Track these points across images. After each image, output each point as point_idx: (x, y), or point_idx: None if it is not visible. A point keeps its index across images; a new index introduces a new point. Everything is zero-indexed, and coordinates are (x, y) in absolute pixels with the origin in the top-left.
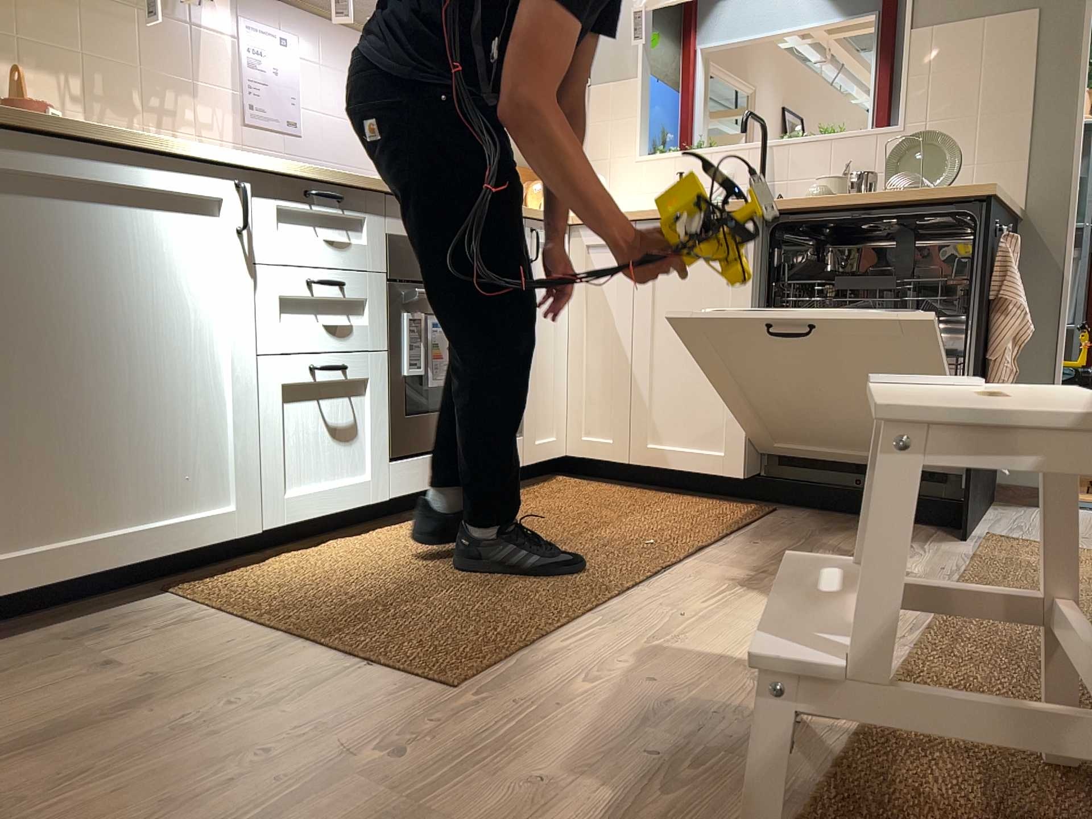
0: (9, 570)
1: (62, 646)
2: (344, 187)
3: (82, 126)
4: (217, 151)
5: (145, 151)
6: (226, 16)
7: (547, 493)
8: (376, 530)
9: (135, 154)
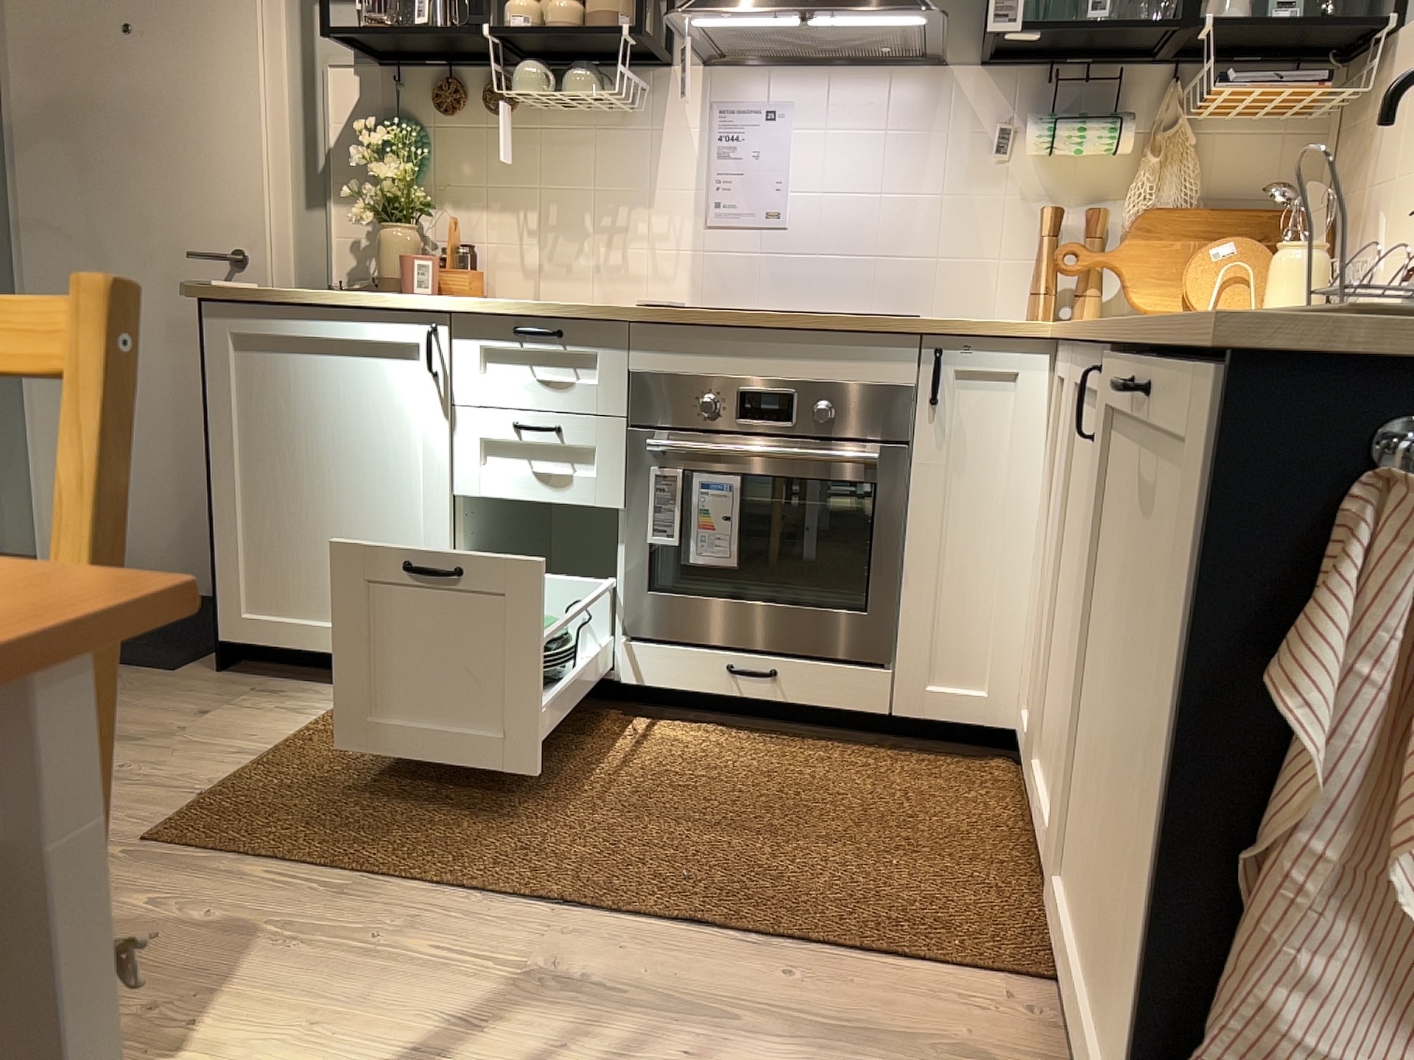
0: (246, 627)
1: (238, 693)
2: (562, 319)
3: (294, 293)
4: (407, 298)
5: (344, 306)
6: (689, 102)
7: (908, 772)
8: (615, 717)
9: (341, 309)
